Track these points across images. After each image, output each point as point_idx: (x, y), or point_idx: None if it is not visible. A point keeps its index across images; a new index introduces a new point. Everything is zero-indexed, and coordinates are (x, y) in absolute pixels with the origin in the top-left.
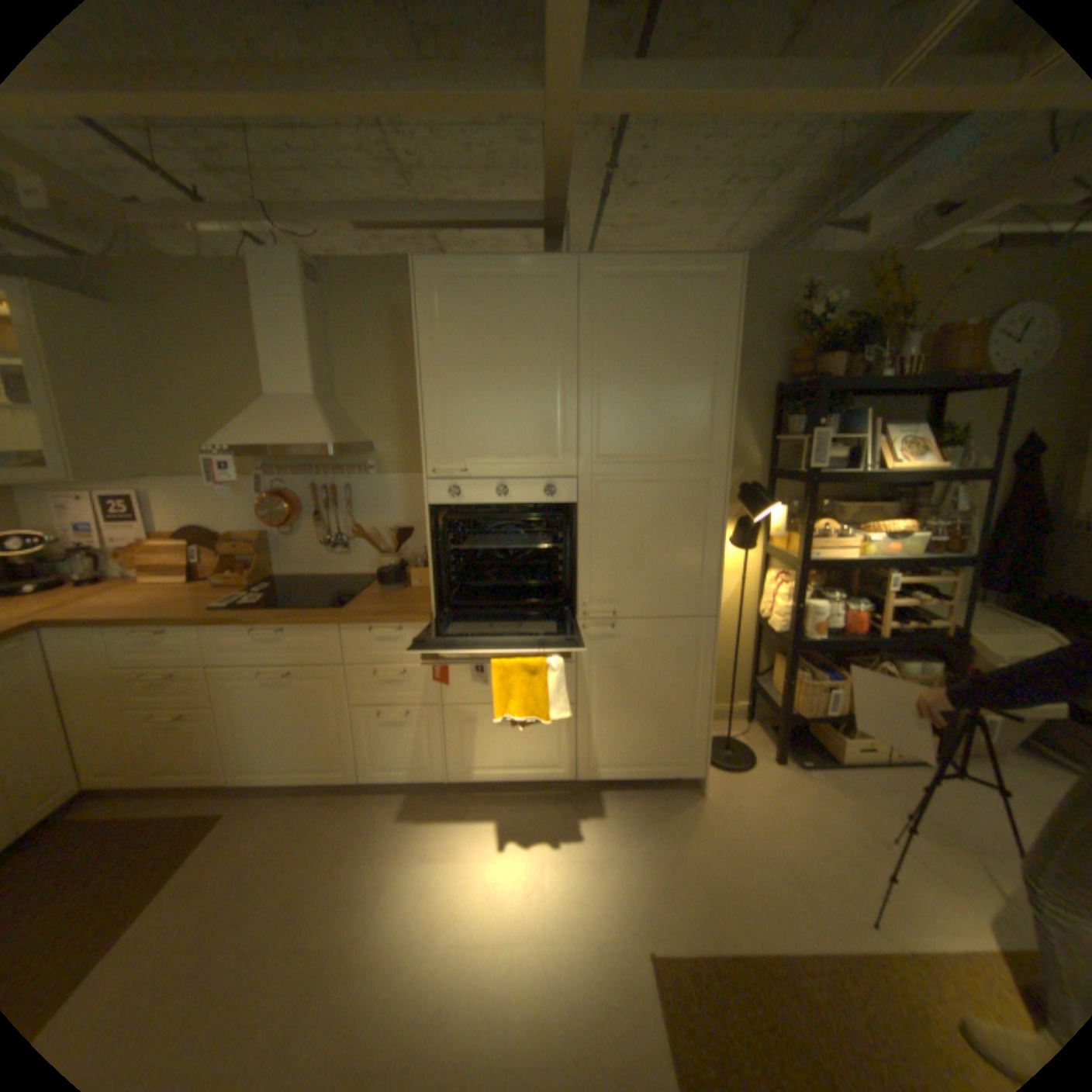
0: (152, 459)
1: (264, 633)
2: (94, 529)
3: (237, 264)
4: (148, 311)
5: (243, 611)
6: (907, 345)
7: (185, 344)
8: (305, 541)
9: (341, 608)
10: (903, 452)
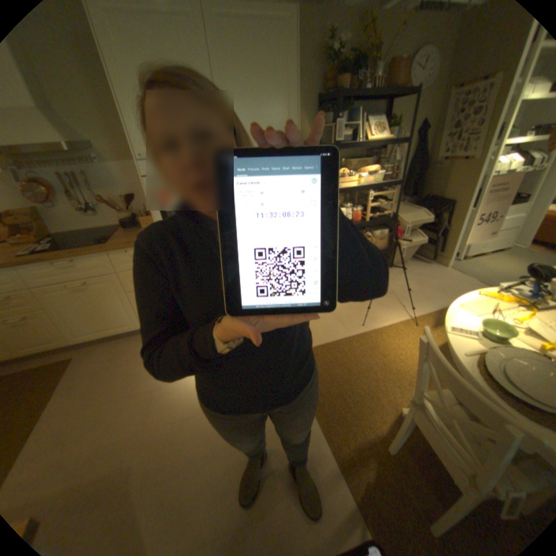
0: None
1: (59, 263)
2: None
3: None
4: None
5: (40, 253)
6: (377, 70)
7: None
8: (63, 210)
9: (103, 243)
10: (374, 131)
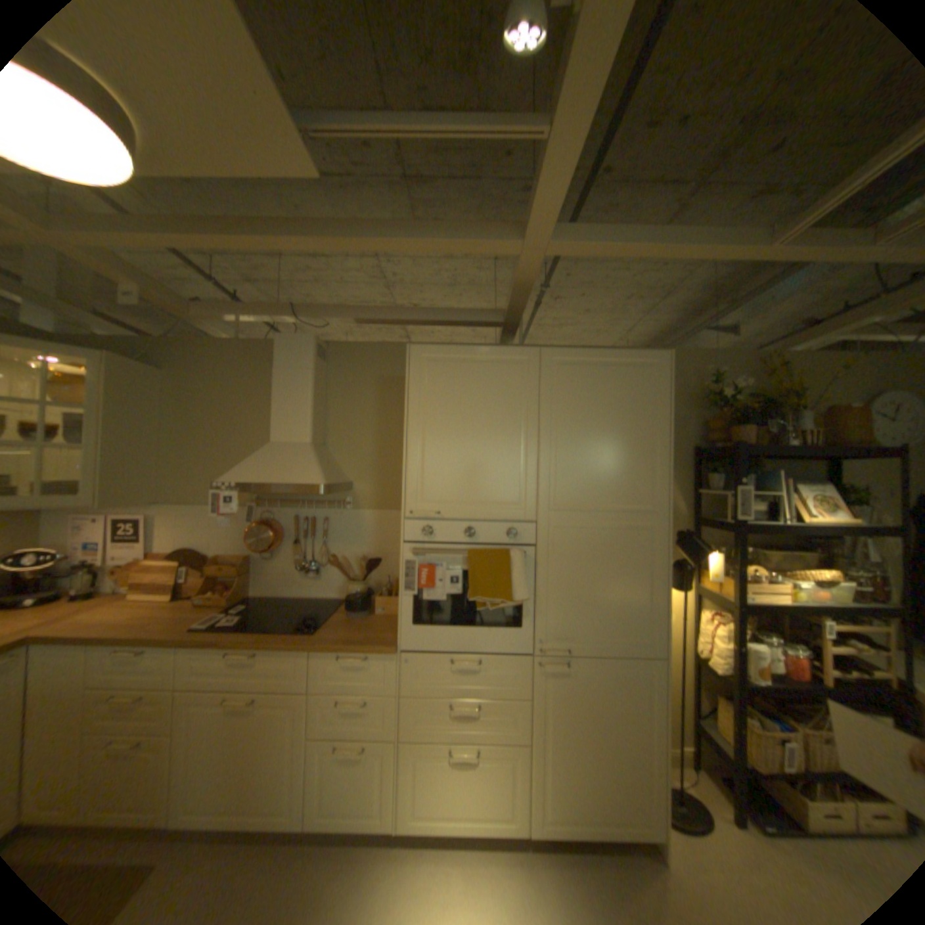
0: (165, 489)
1: (238, 657)
2: (102, 548)
3: (266, 344)
4: (189, 375)
5: (221, 634)
6: (803, 421)
7: (213, 400)
8: (282, 566)
9: (312, 635)
10: (815, 508)
